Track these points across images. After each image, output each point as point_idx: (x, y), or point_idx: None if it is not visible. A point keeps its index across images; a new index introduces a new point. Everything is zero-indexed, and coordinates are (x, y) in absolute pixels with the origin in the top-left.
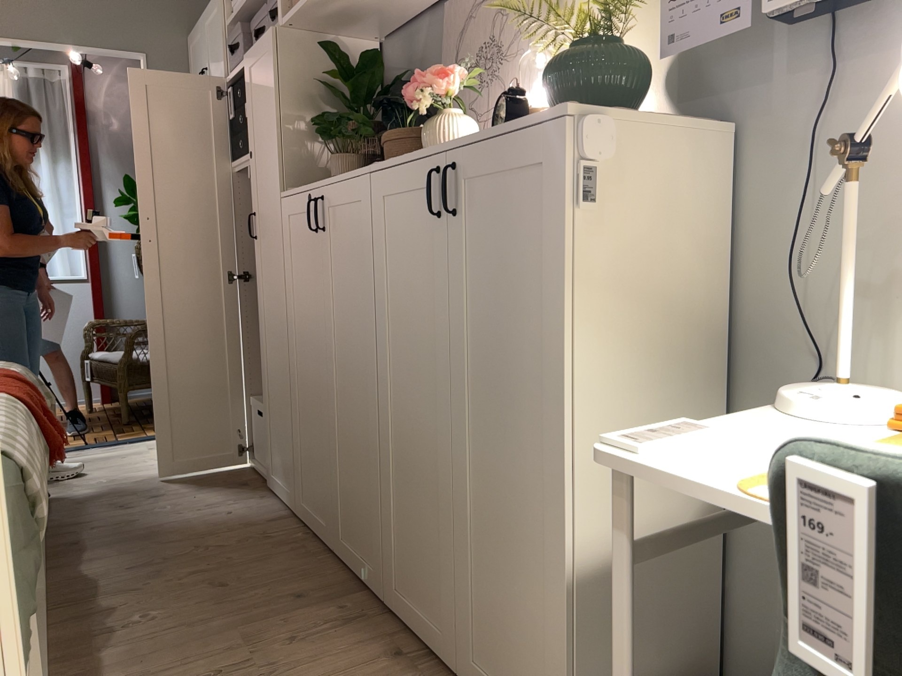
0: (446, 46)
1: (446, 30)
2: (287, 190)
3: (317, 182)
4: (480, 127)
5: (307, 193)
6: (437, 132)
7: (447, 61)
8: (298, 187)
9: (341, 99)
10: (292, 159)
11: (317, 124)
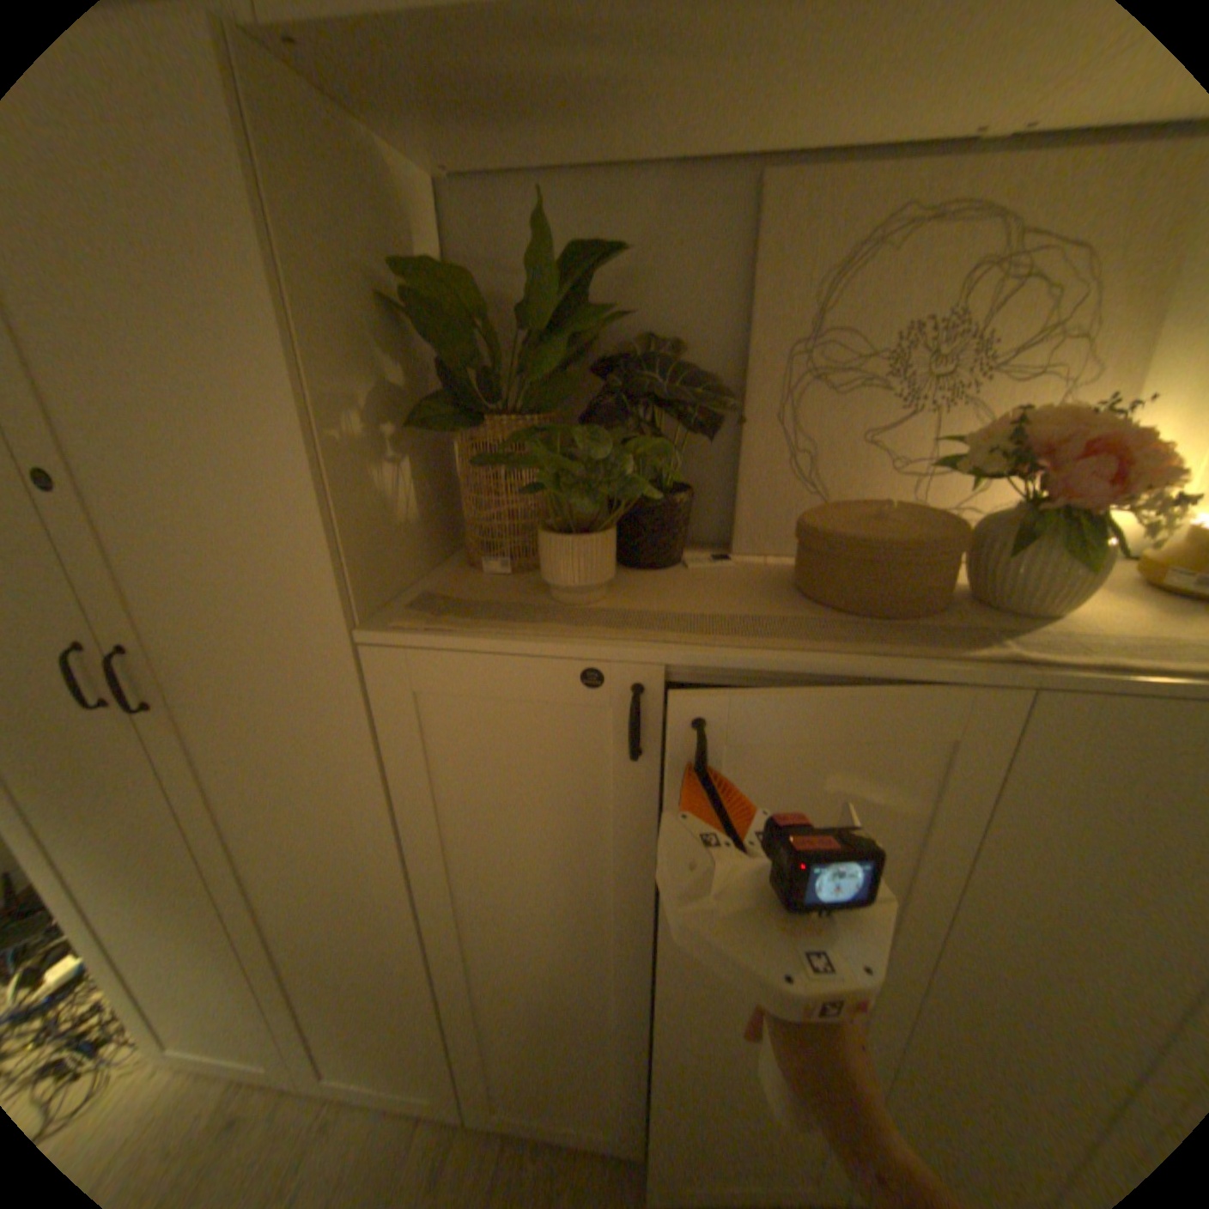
0: (766, 280)
1: (771, 241)
2: (402, 625)
3: (625, 638)
4: (902, 482)
5: (587, 663)
6: (1104, 567)
7: (779, 318)
8: (485, 630)
9: (437, 343)
10: (358, 524)
11: (416, 420)
